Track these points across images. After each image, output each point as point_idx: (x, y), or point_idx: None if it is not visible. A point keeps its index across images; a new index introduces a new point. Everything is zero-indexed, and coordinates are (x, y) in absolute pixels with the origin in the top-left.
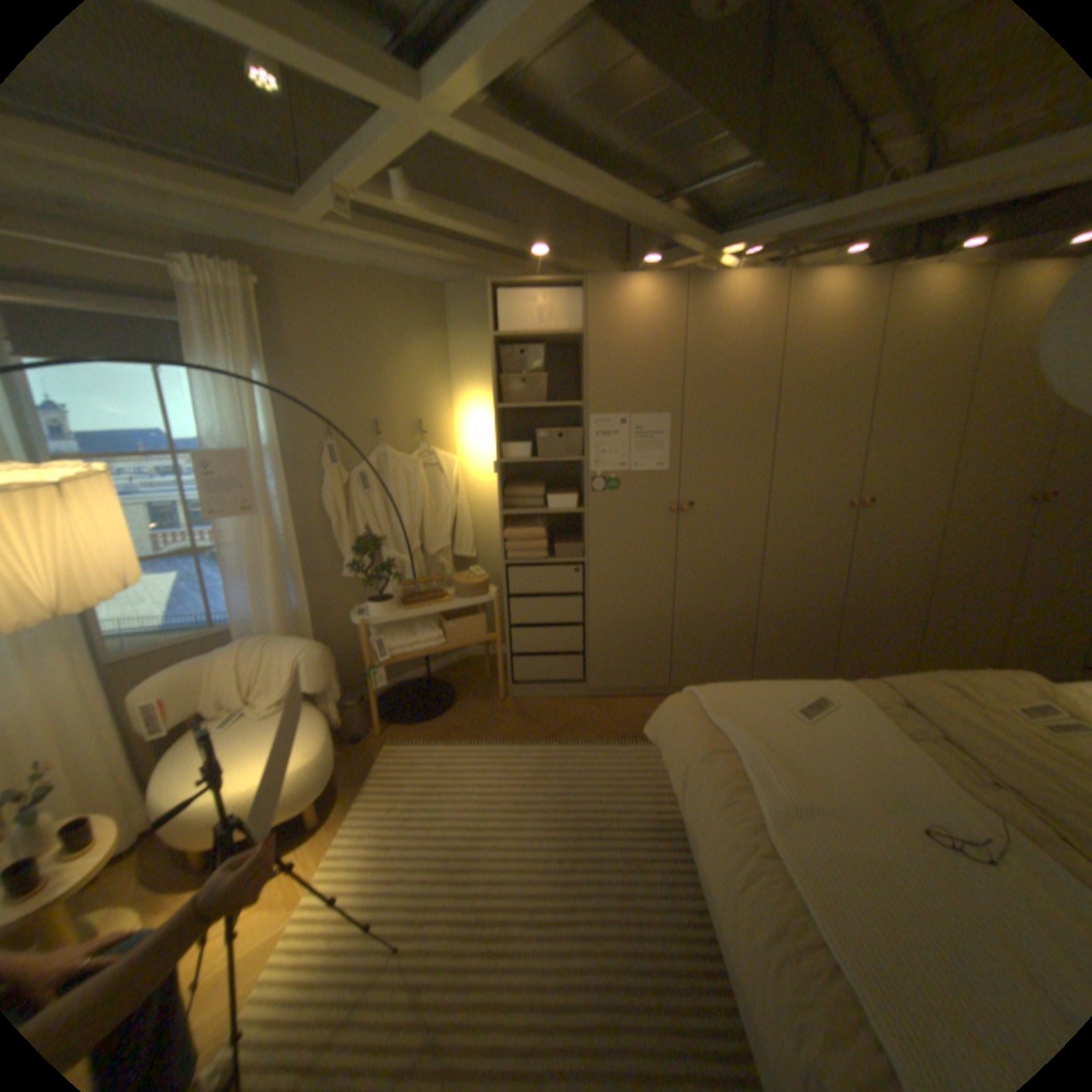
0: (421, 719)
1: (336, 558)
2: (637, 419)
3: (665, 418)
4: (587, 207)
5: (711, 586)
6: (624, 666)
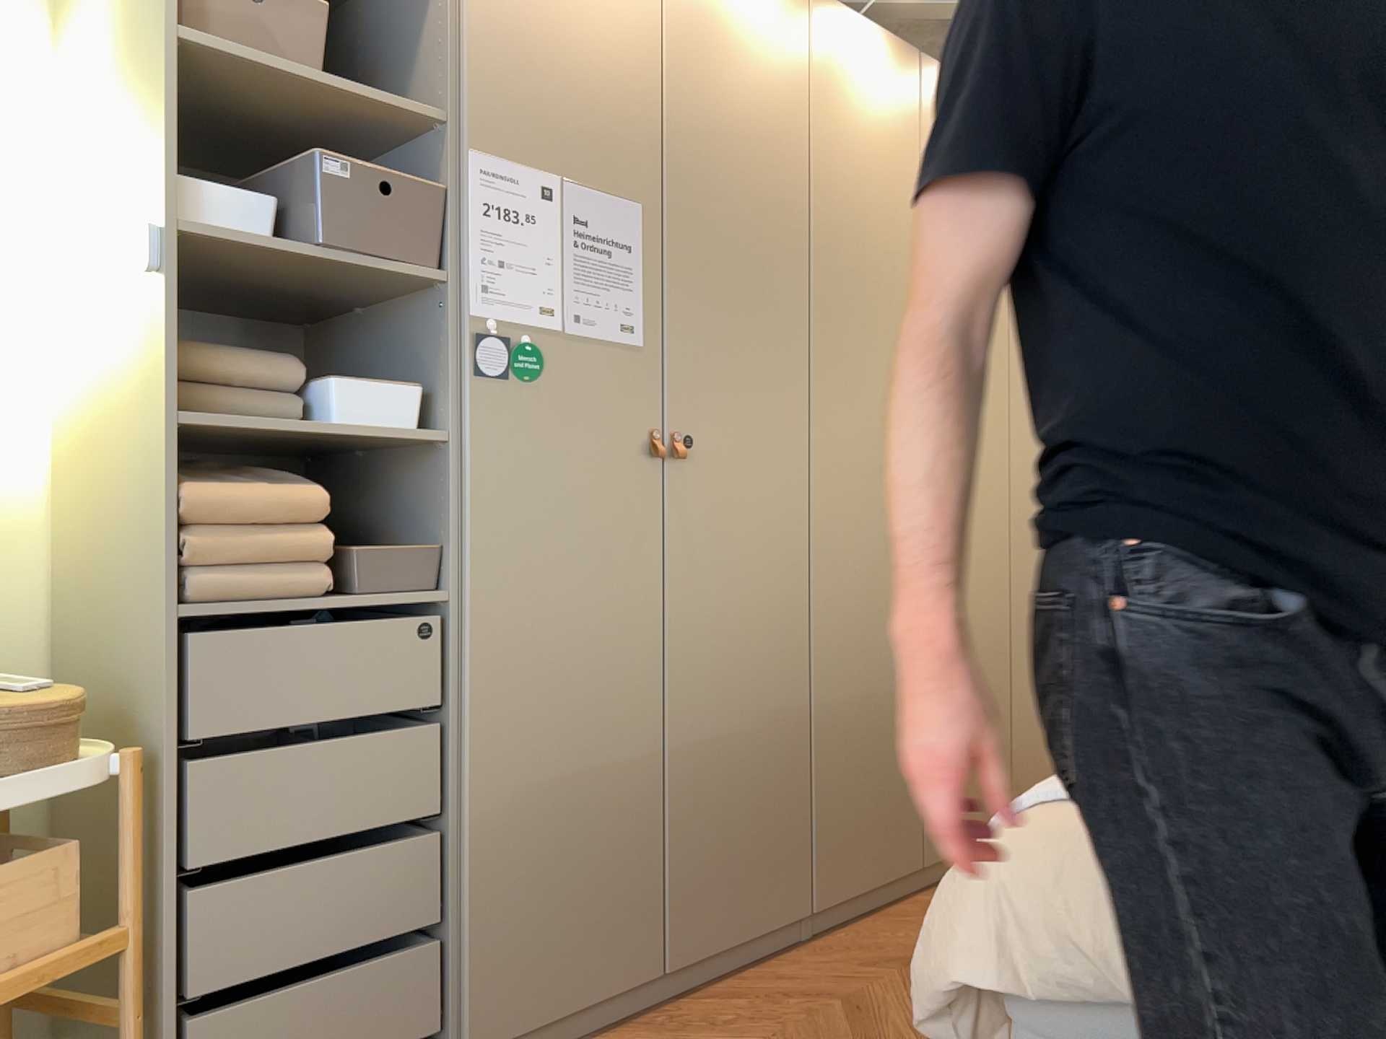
0: None
1: None
2: (580, 196)
3: (636, 212)
4: None
5: (735, 656)
6: (560, 939)
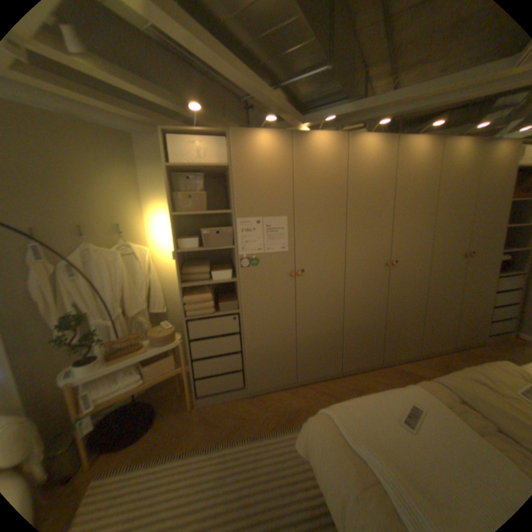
0: (128, 441)
1: (49, 330)
2: (268, 220)
3: (285, 219)
4: (226, 88)
5: (317, 318)
6: (269, 373)
